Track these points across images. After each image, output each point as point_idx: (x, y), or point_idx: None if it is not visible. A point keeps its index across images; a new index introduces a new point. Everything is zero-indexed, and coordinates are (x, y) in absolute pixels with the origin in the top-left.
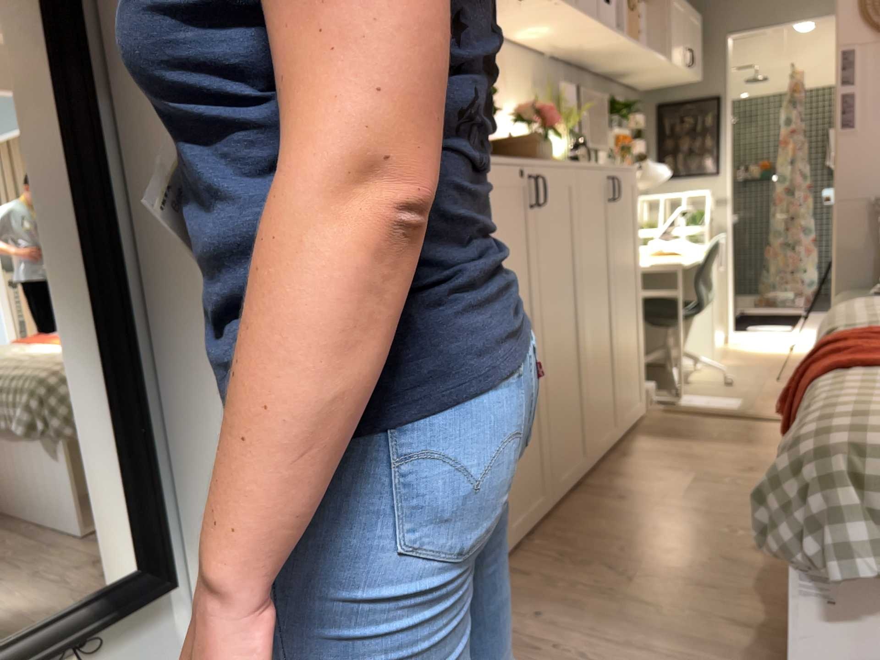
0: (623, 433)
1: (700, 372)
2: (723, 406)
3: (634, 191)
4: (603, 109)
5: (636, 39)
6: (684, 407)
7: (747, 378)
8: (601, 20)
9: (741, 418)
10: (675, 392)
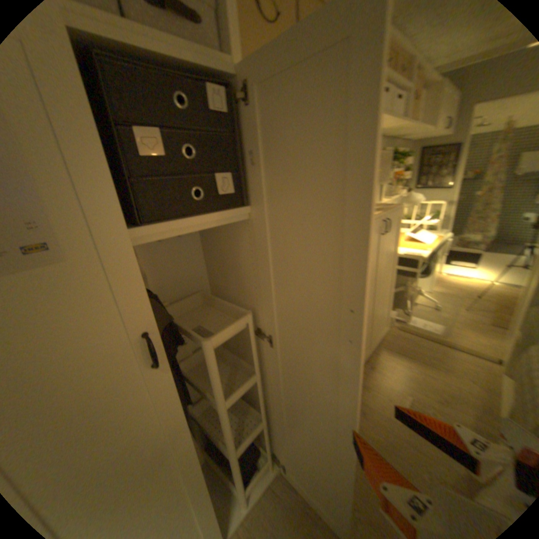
0: (375, 349)
1: (424, 298)
2: (434, 333)
3: (401, 220)
4: (391, 159)
5: (418, 119)
6: (411, 331)
7: (450, 308)
8: (396, 113)
9: (444, 347)
10: (408, 315)
